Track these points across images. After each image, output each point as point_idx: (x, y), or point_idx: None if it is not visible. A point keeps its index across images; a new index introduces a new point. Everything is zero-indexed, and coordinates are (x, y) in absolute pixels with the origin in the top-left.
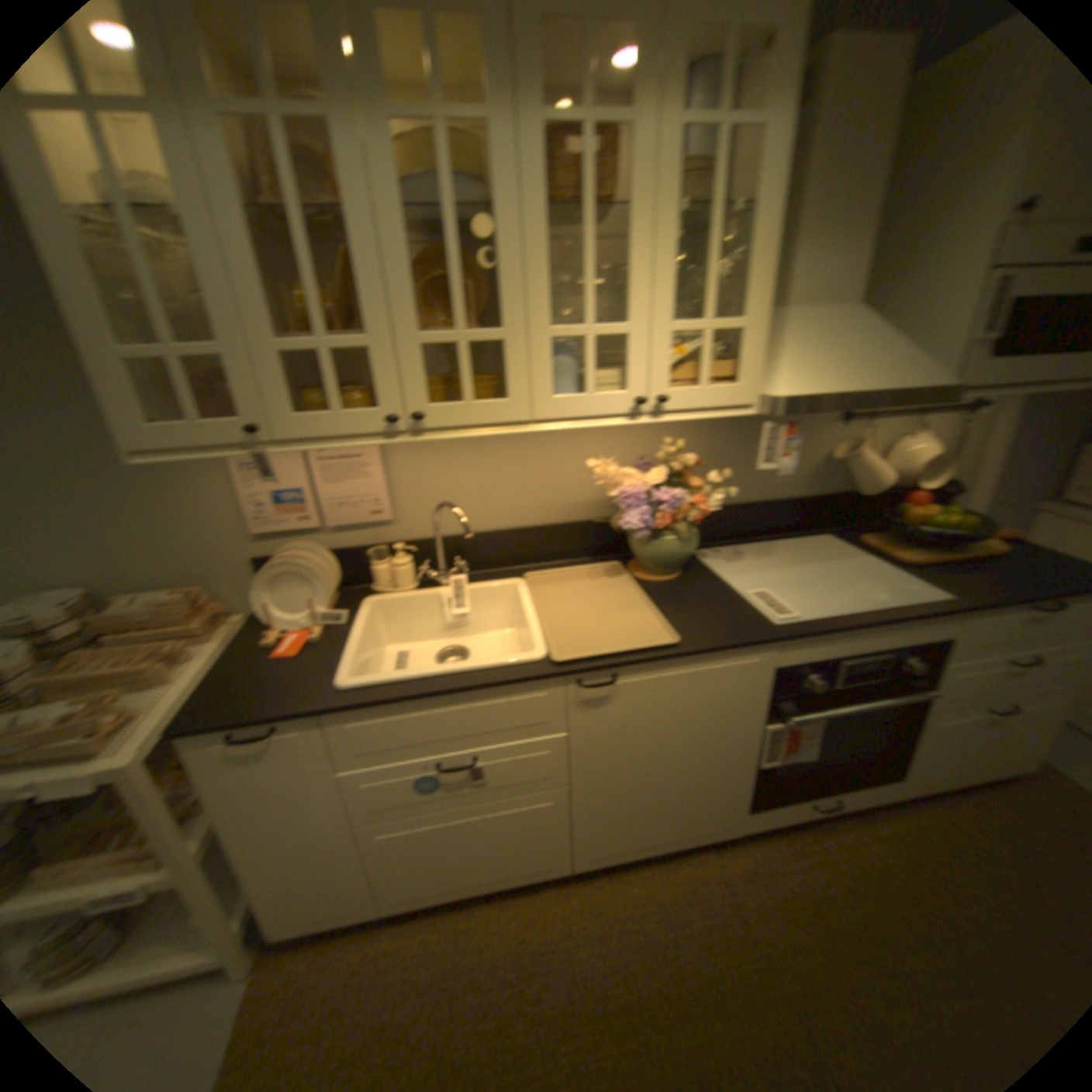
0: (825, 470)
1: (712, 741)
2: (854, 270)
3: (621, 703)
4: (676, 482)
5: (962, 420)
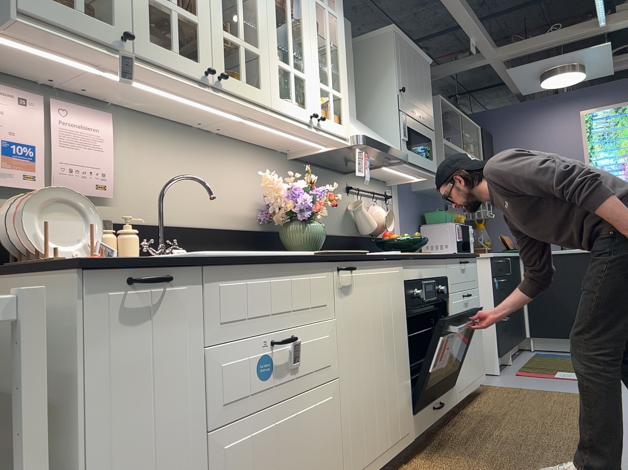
0: (346, 219)
1: (391, 336)
2: (352, 103)
3: (355, 293)
4: (307, 191)
5: (385, 204)
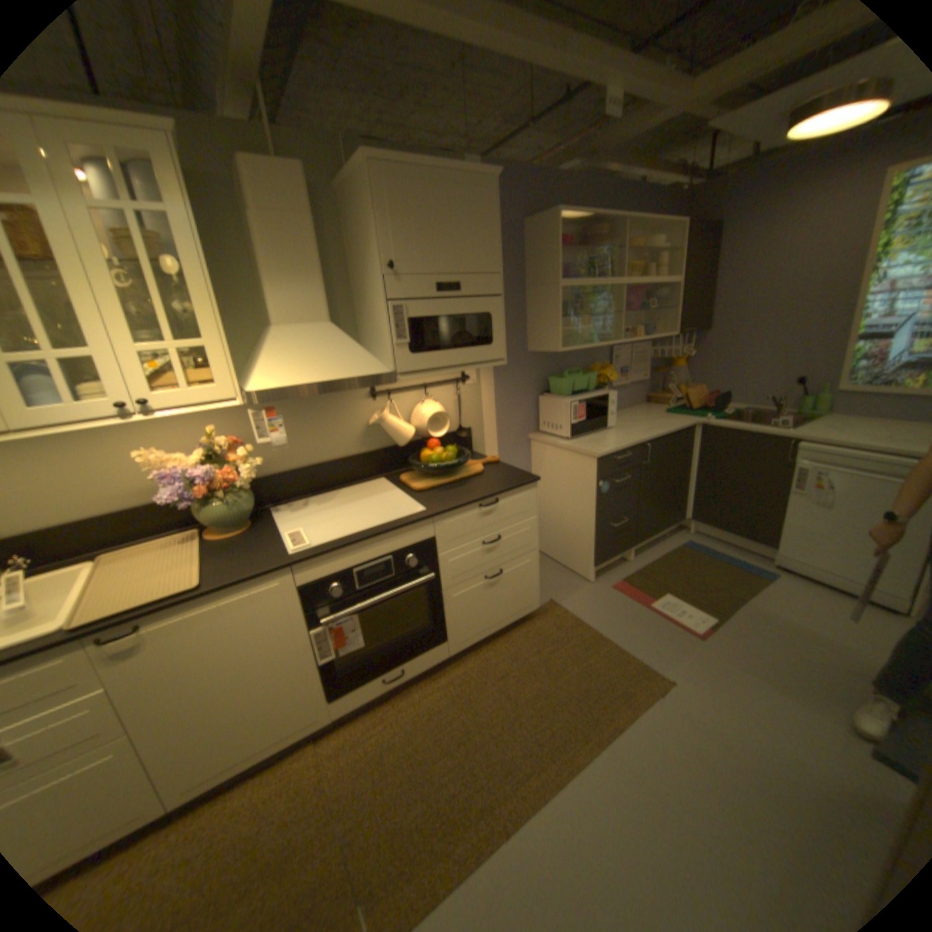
0: (368, 432)
1: (261, 656)
2: (312, 301)
3: (151, 649)
4: (215, 459)
5: (455, 389)
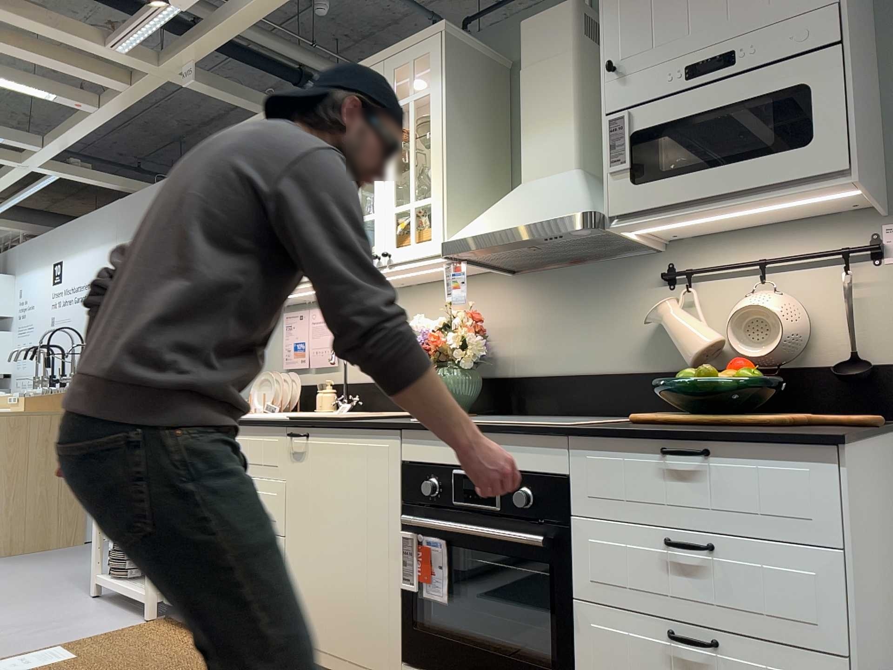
0: (655, 340)
1: (361, 529)
2: (559, 148)
3: (308, 461)
4: (449, 329)
5: (844, 273)
